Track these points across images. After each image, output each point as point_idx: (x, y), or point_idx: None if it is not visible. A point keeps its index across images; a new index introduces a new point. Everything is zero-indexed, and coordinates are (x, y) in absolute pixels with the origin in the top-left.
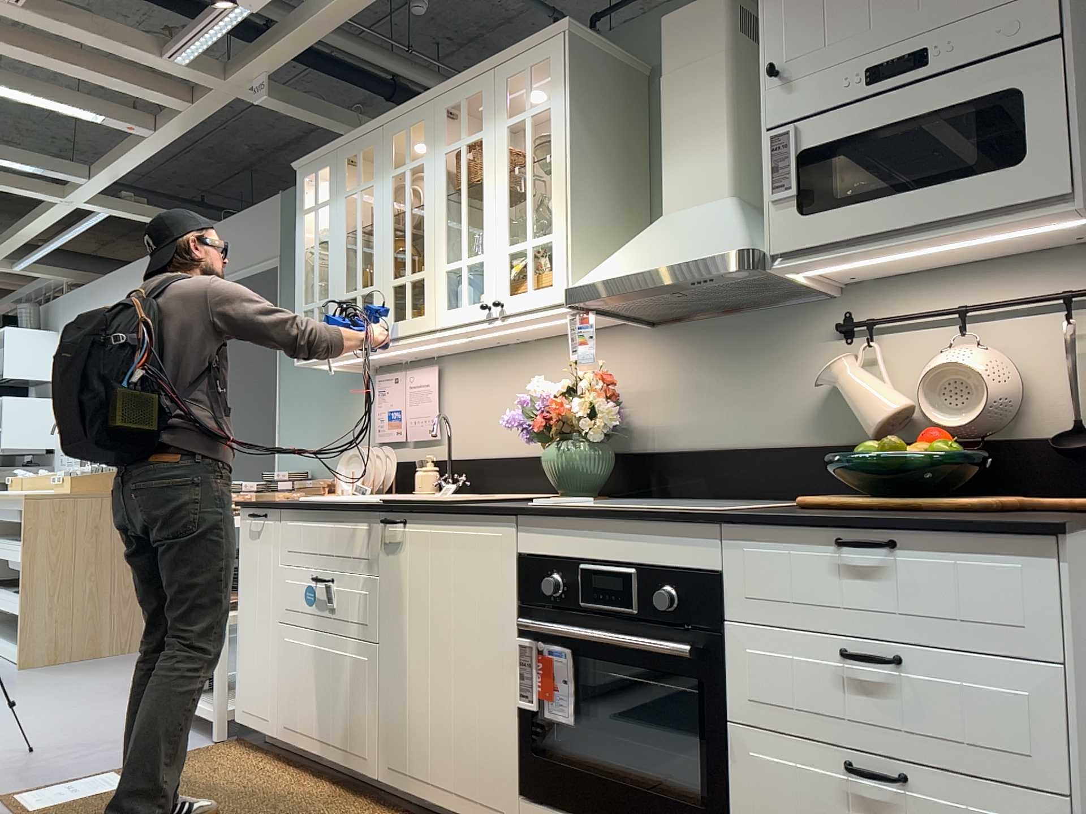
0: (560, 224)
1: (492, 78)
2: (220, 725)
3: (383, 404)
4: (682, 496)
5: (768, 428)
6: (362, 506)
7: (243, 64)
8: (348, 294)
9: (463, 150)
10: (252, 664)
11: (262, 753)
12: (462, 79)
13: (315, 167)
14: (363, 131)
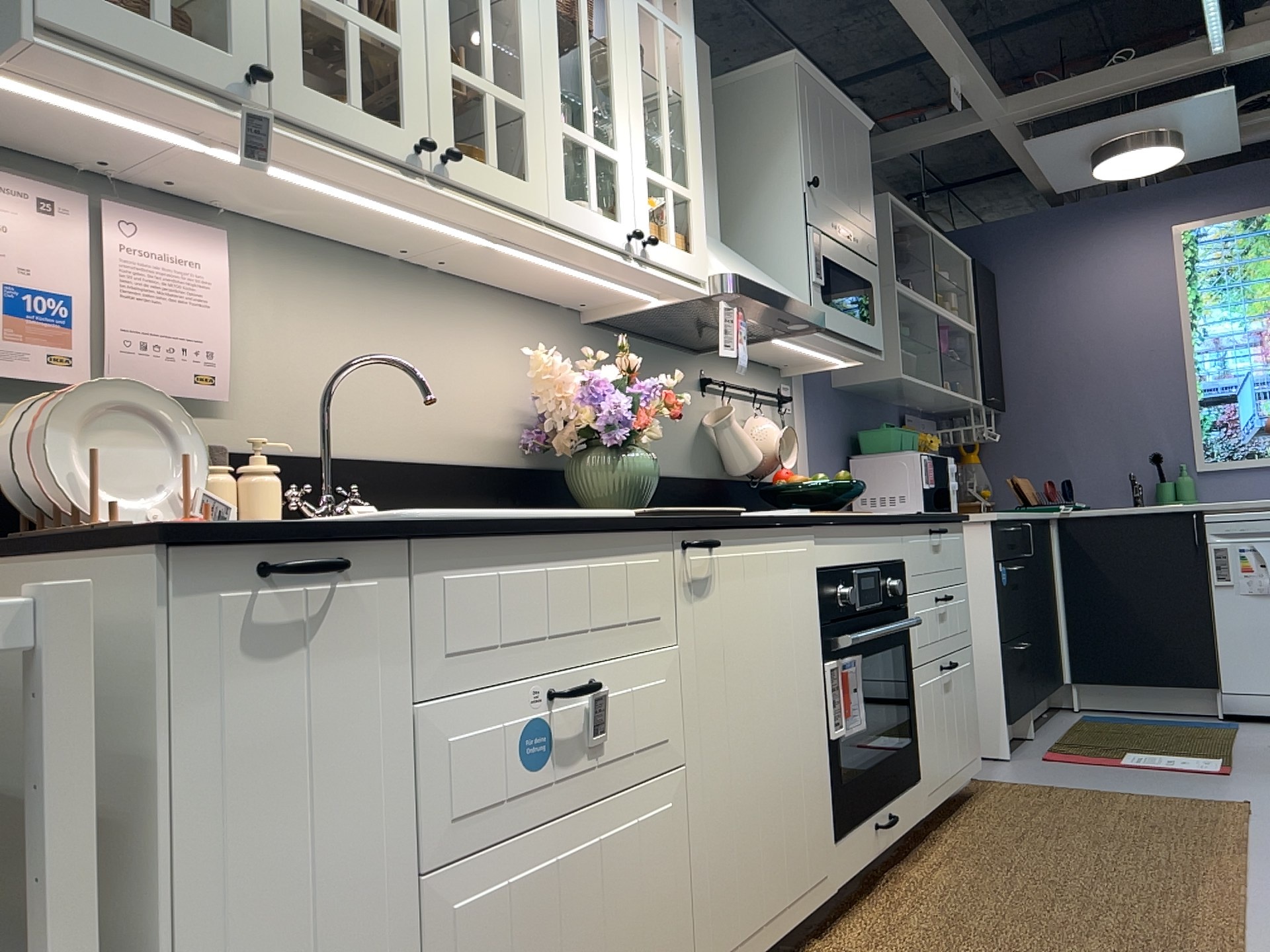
0: (700, 188)
1: None
2: None
3: None
4: None
5: (670, 459)
6: (653, 522)
7: None
8: None
9: None
10: None
11: None
12: None
13: None
14: None
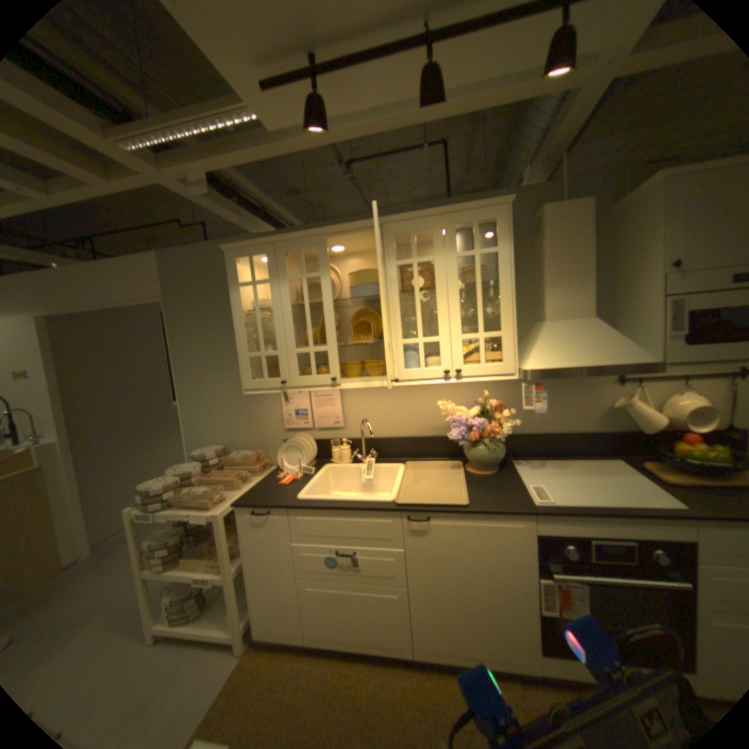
0: (510, 329)
1: (442, 220)
2: (239, 648)
3: (292, 406)
4: (528, 458)
5: (578, 425)
6: (386, 511)
7: (180, 157)
8: (300, 351)
9: (416, 266)
10: (269, 609)
11: (284, 656)
12: (412, 216)
13: (247, 252)
14: (305, 235)
